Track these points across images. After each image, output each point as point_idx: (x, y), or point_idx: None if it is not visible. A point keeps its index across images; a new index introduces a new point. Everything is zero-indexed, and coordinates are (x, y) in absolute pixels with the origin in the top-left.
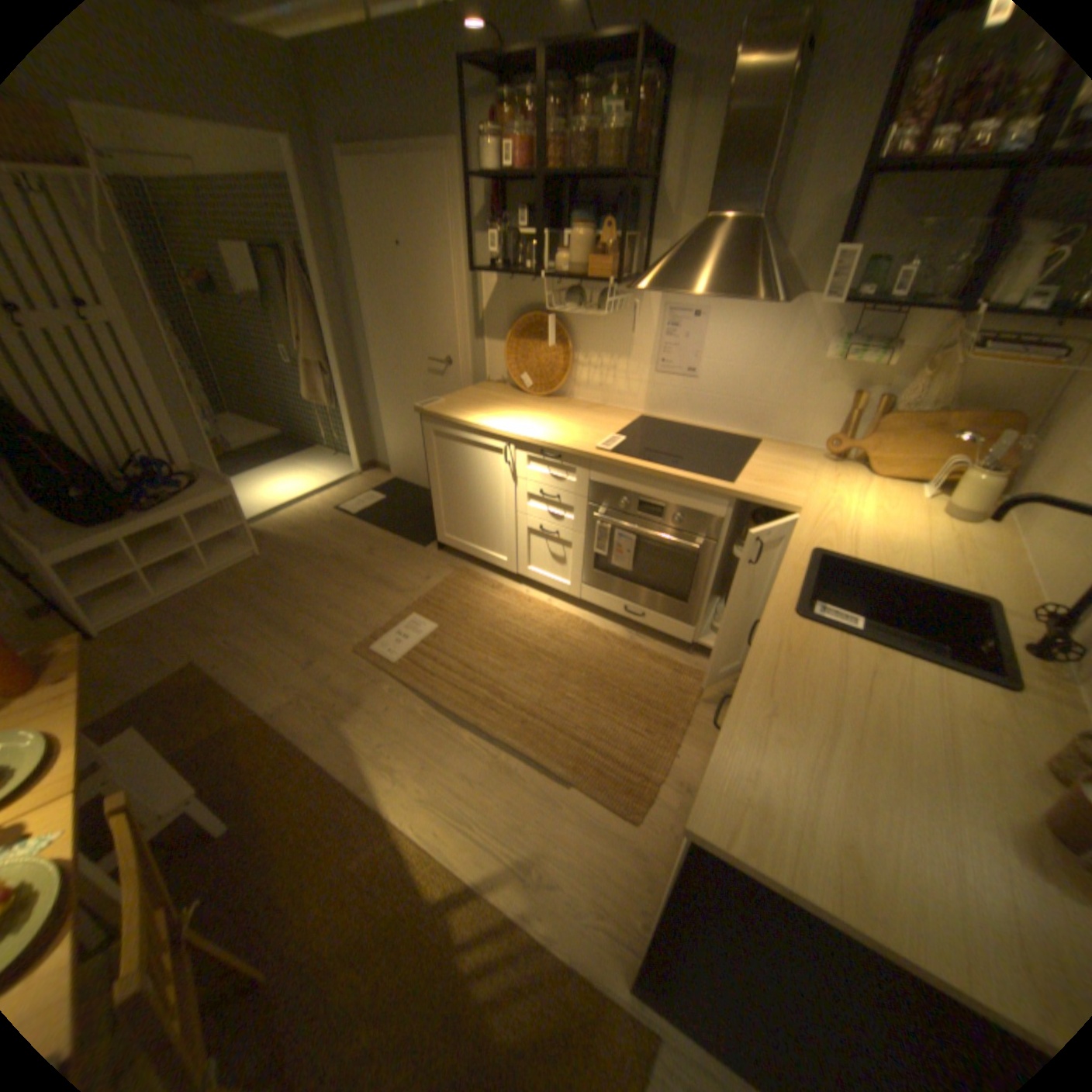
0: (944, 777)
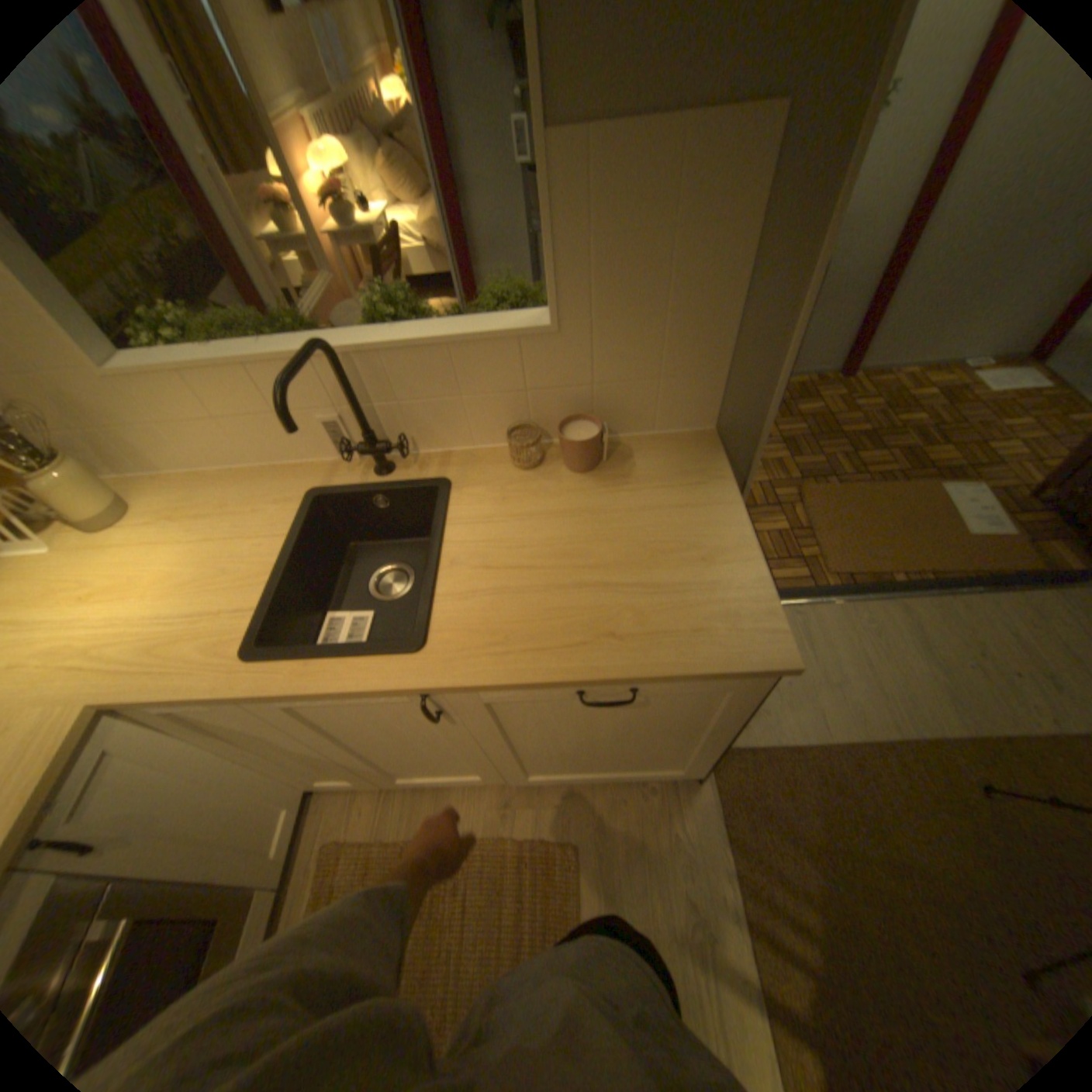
0: (579, 518)
